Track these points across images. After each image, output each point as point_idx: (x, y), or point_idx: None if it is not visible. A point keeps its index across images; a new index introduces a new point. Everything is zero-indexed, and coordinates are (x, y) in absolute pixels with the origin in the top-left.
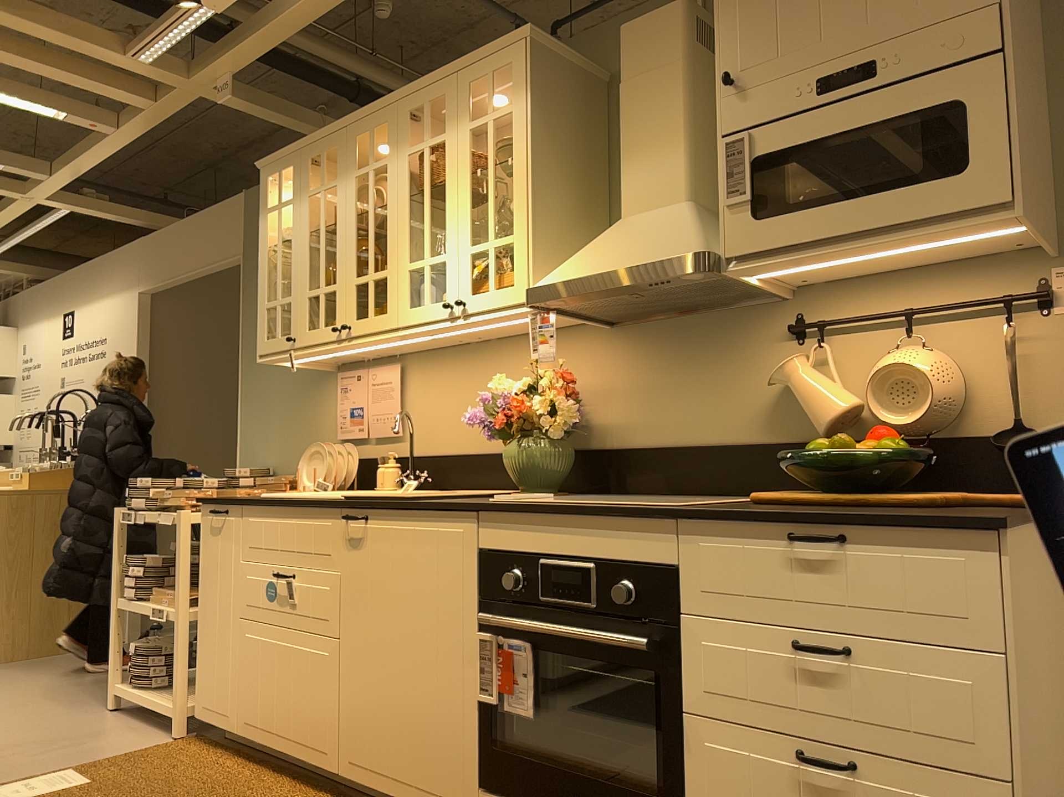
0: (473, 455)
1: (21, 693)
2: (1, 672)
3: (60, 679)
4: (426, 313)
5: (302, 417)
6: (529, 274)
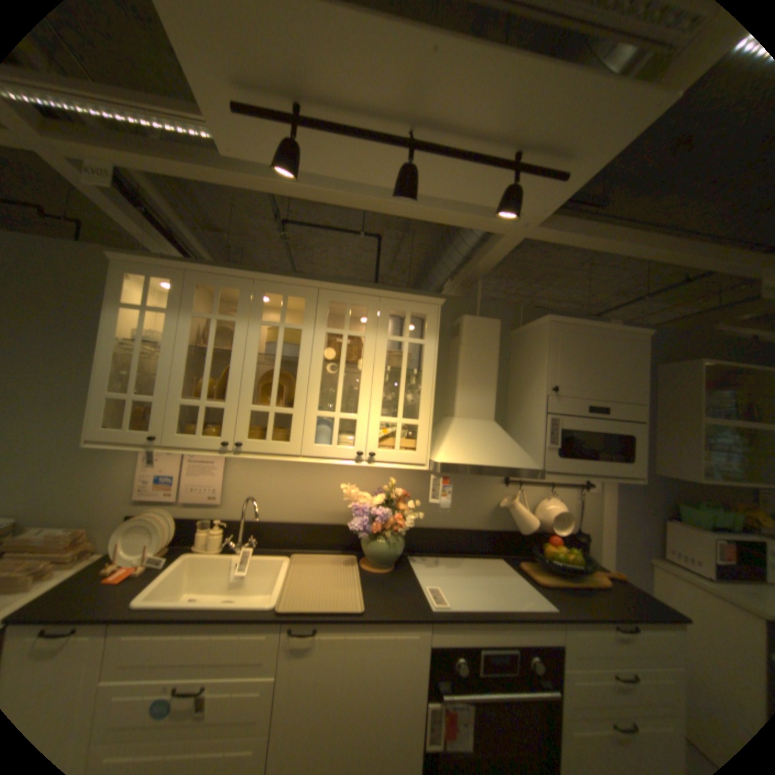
0: (296, 524)
1: None
2: None
3: None
4: (335, 453)
5: (72, 473)
6: (428, 449)
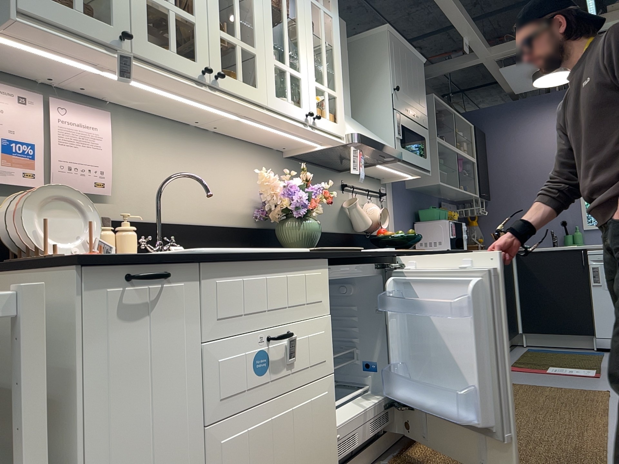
0: (199, 225)
1: None
2: None
3: None
4: (291, 110)
5: None
6: (344, 122)
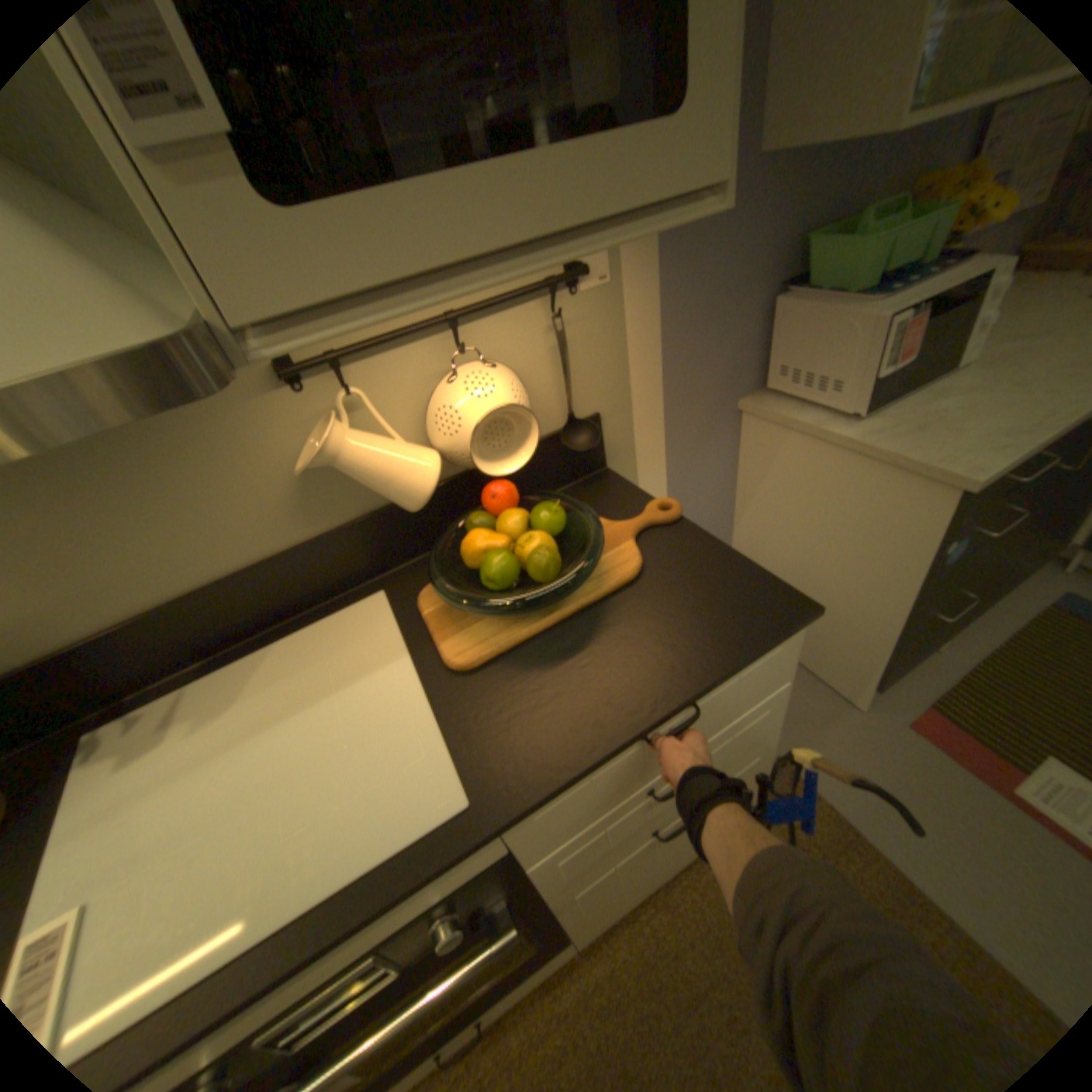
0: None
1: None
2: None
3: None
4: None
5: None
6: None
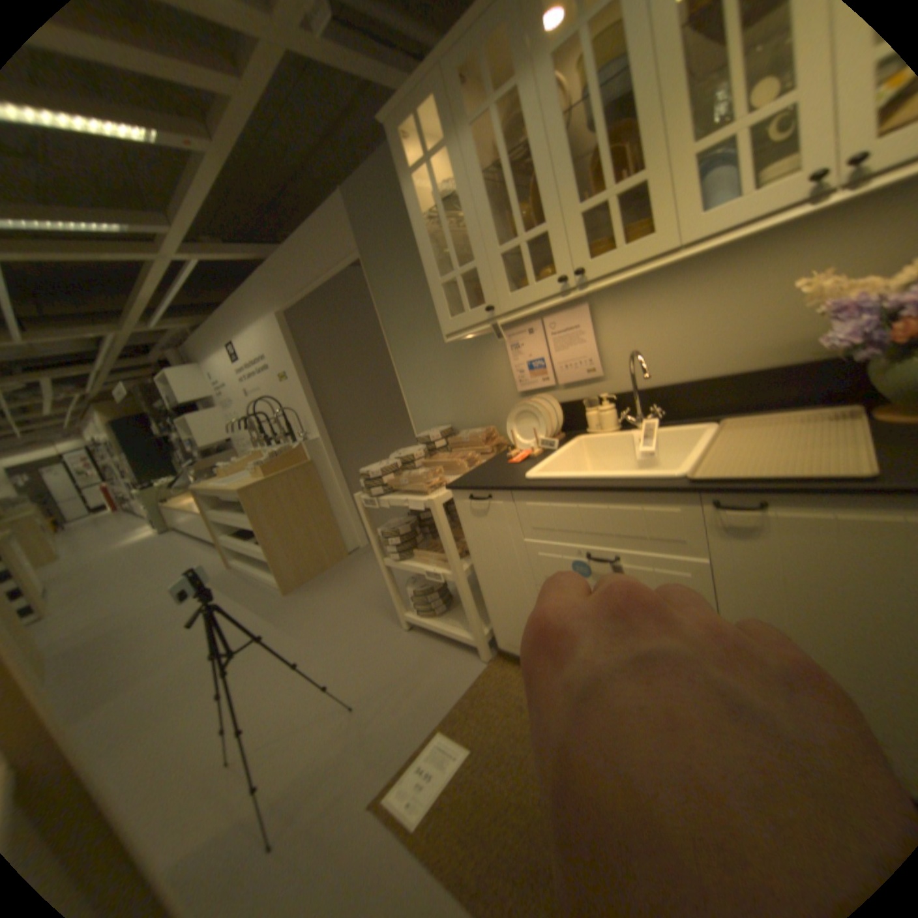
0: (722, 376)
1: (331, 620)
2: (304, 597)
3: (347, 597)
4: (753, 207)
5: (468, 379)
6: None
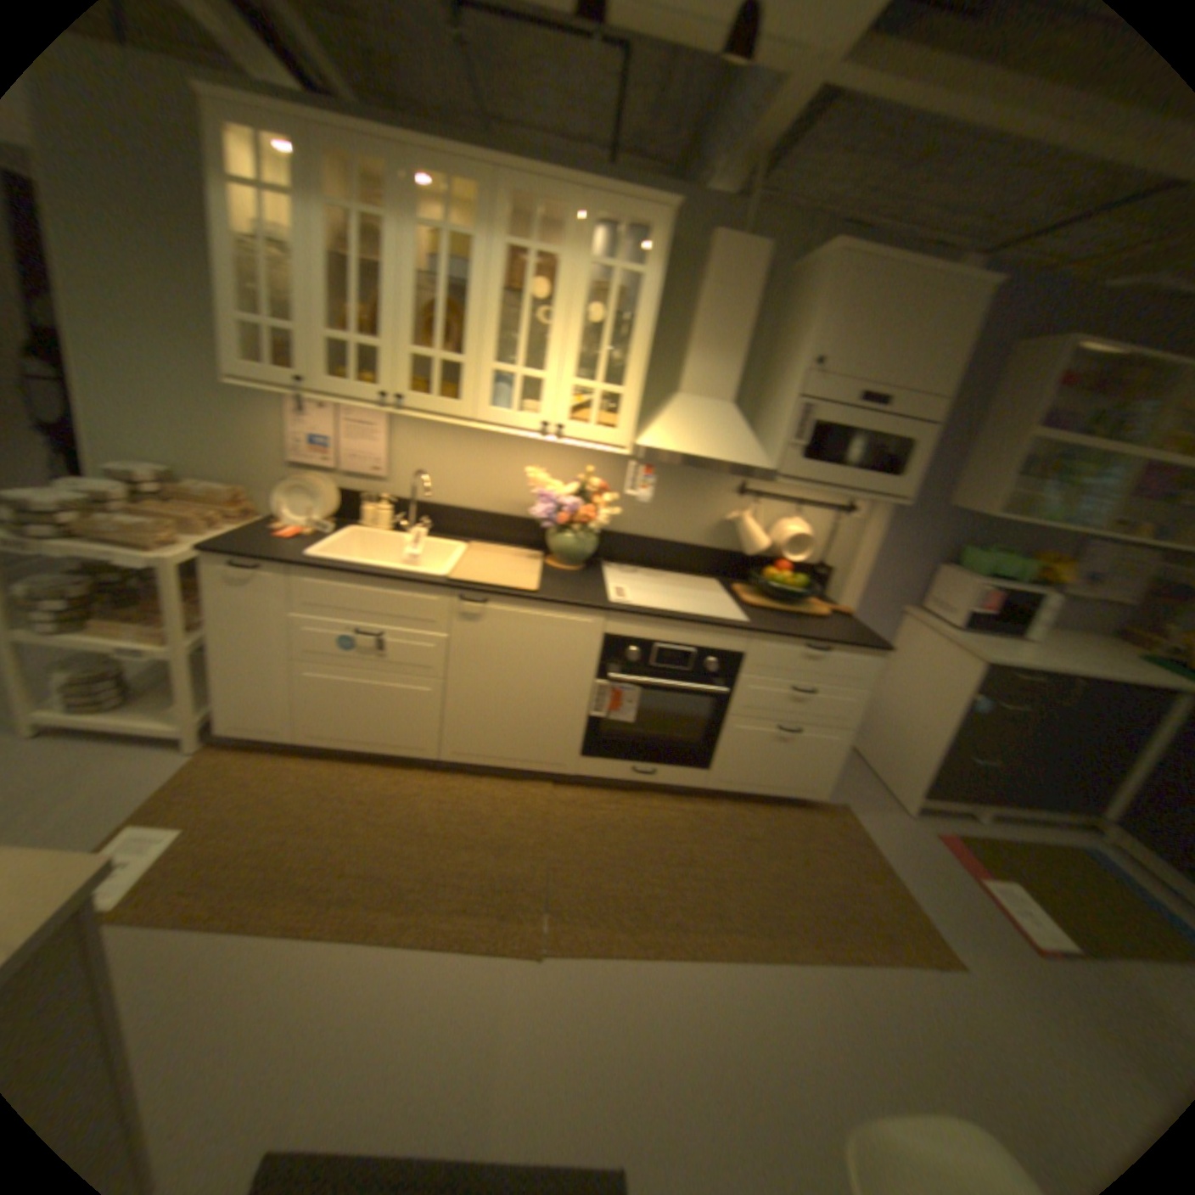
0: (472, 511)
1: None
2: None
3: None
4: (513, 421)
5: (209, 422)
6: (630, 429)
